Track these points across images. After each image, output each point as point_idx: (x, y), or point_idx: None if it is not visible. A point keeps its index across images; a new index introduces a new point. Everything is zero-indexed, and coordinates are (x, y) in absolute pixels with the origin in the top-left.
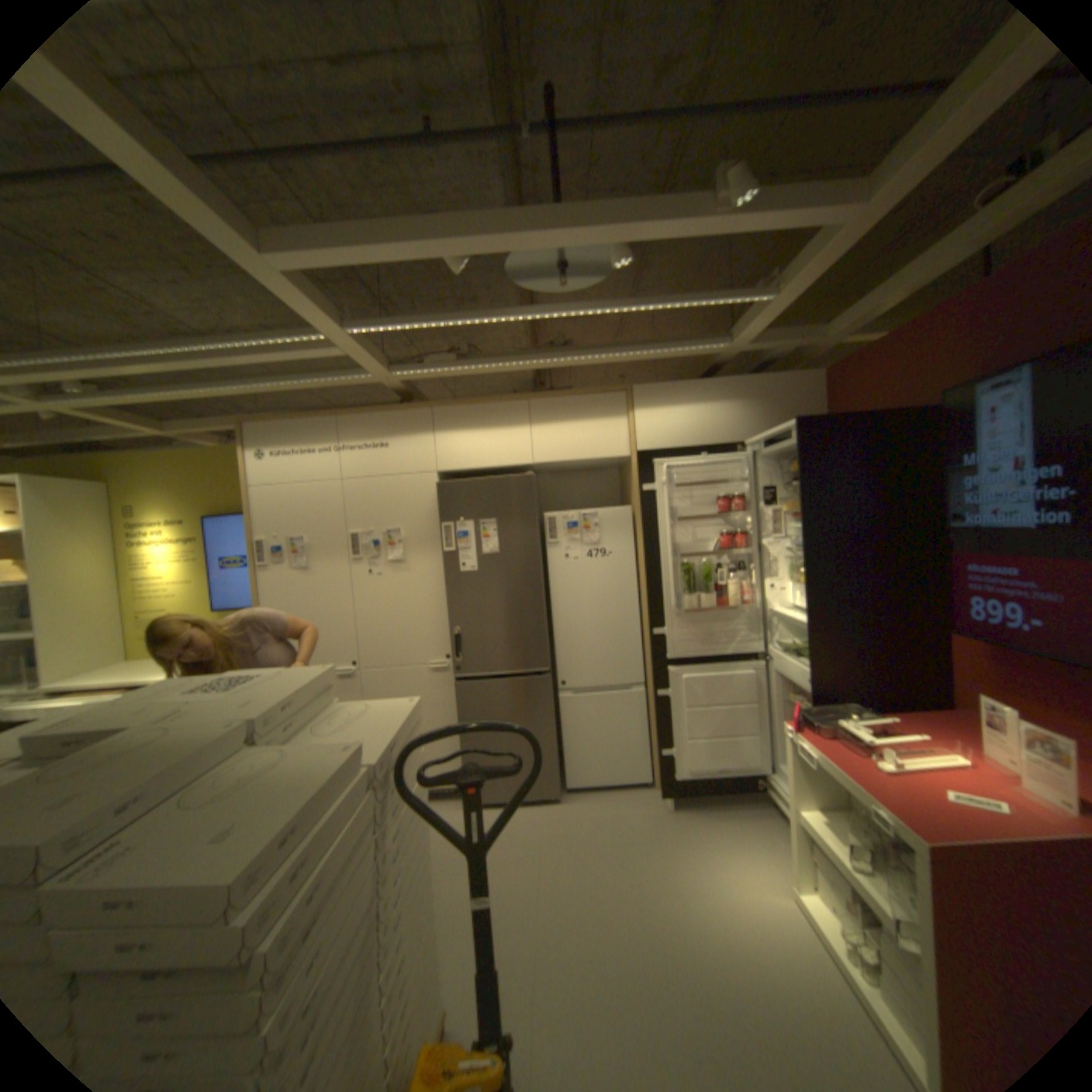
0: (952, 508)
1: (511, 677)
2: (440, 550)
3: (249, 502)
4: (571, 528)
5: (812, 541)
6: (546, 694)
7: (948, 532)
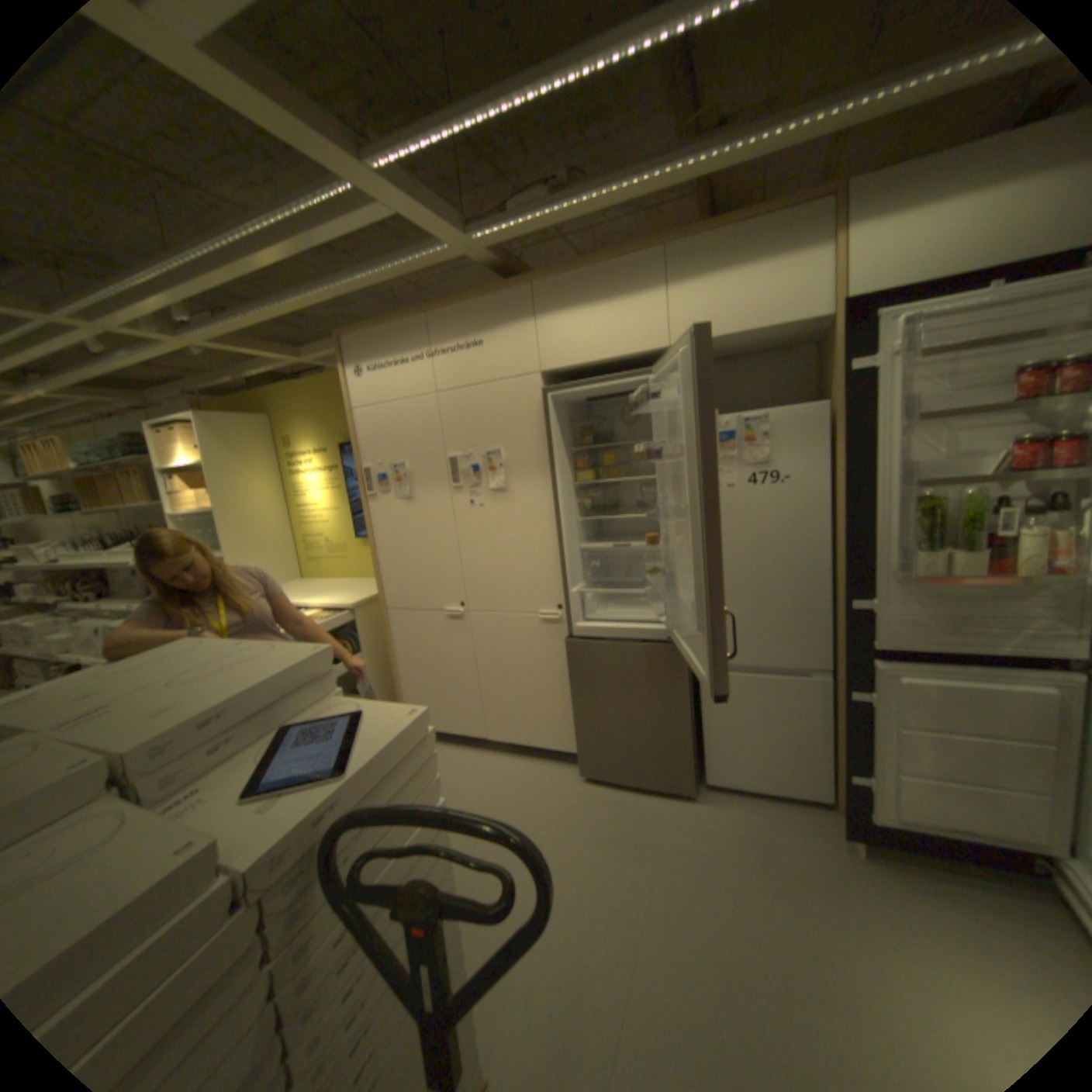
0: None
1: (633, 640)
2: (546, 475)
3: (352, 425)
4: (725, 439)
5: None
6: (679, 667)
7: None
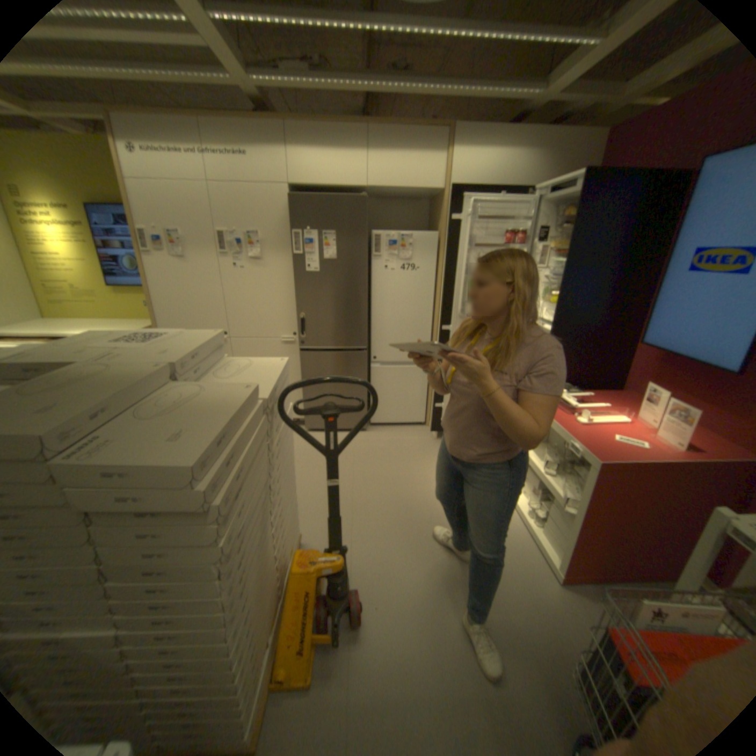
0: (671, 256)
1: (339, 351)
2: (289, 252)
3: (125, 192)
4: (391, 244)
5: (569, 270)
6: (363, 364)
7: (661, 273)
